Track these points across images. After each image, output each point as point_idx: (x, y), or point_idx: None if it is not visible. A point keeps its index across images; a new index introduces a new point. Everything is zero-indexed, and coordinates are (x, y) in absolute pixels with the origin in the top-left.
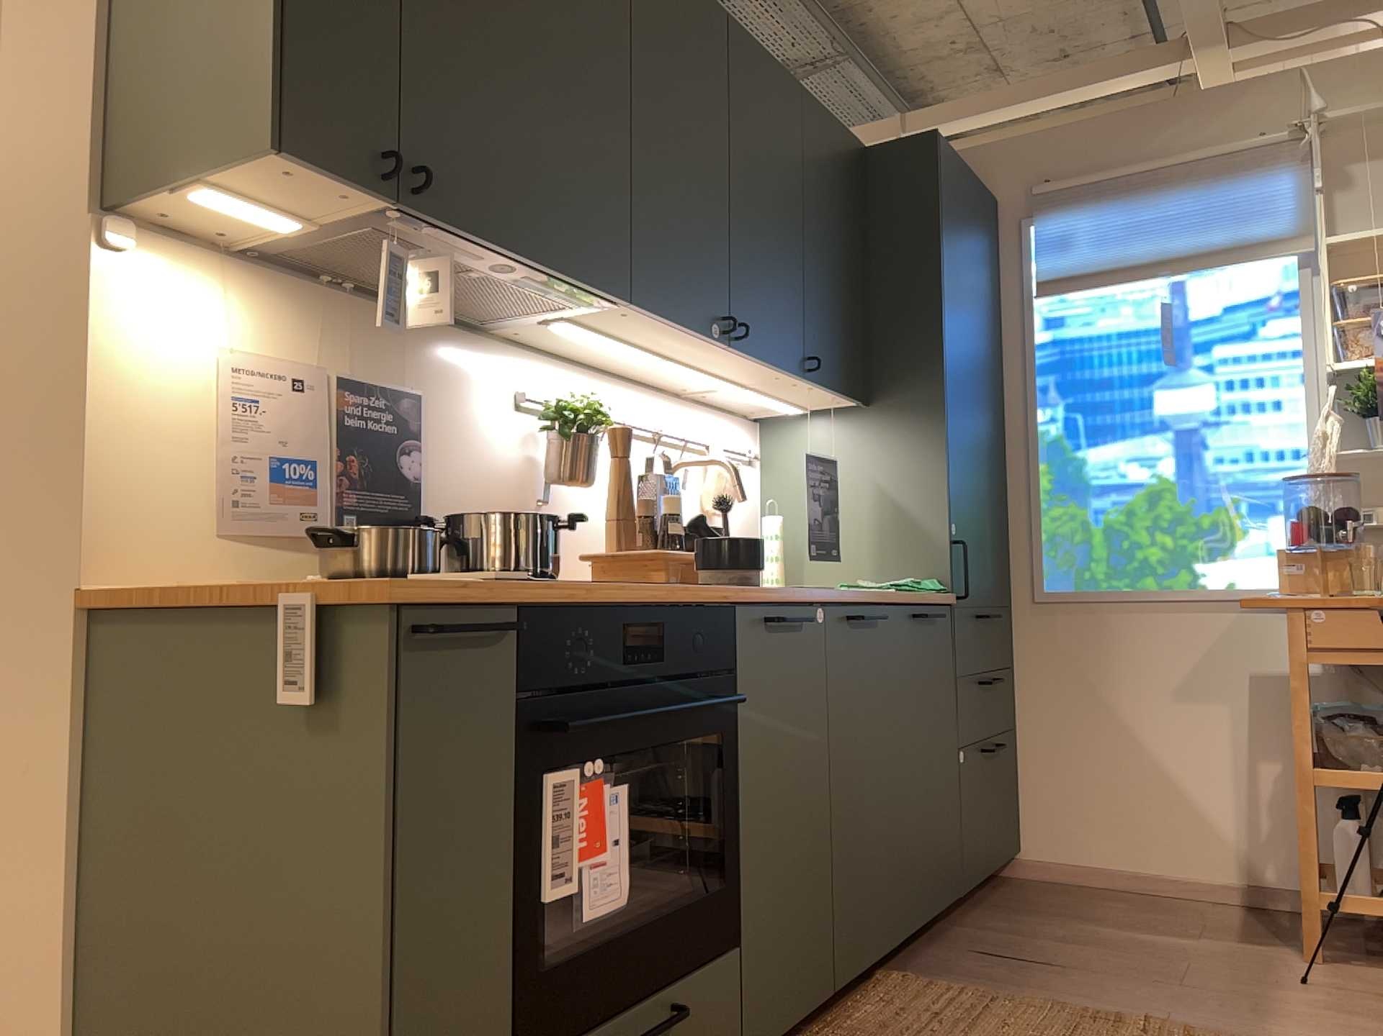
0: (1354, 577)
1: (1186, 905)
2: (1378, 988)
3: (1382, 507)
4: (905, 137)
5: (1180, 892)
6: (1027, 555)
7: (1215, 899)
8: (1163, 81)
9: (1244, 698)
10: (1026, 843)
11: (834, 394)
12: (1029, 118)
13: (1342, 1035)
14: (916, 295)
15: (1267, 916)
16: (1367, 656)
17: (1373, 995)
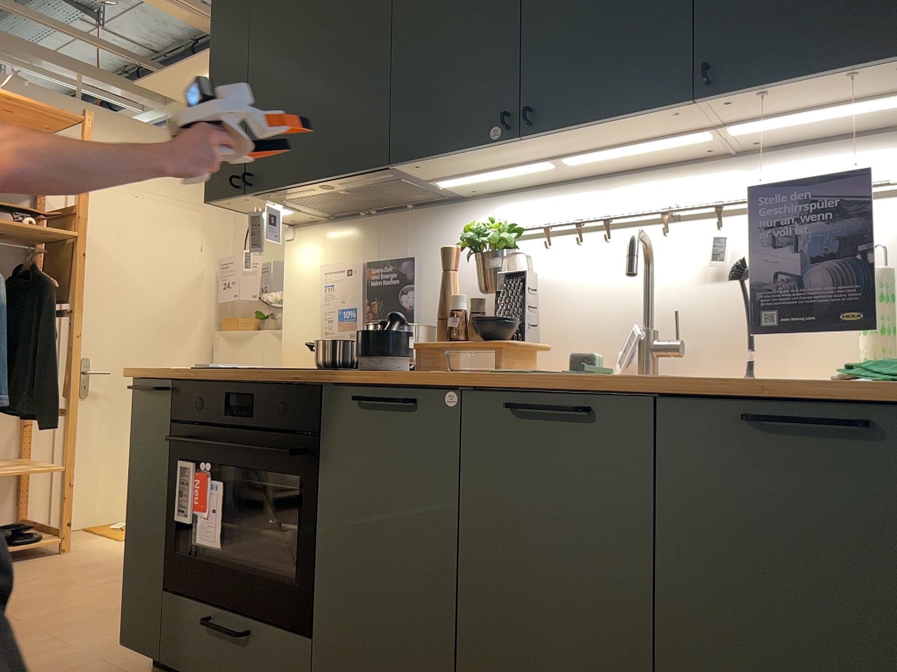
0: None
1: None
2: None
3: None
4: None
5: None
6: None
7: None
8: None
9: None
10: None
11: (834, 78)
12: None
13: None
14: None
15: None
16: None
17: None
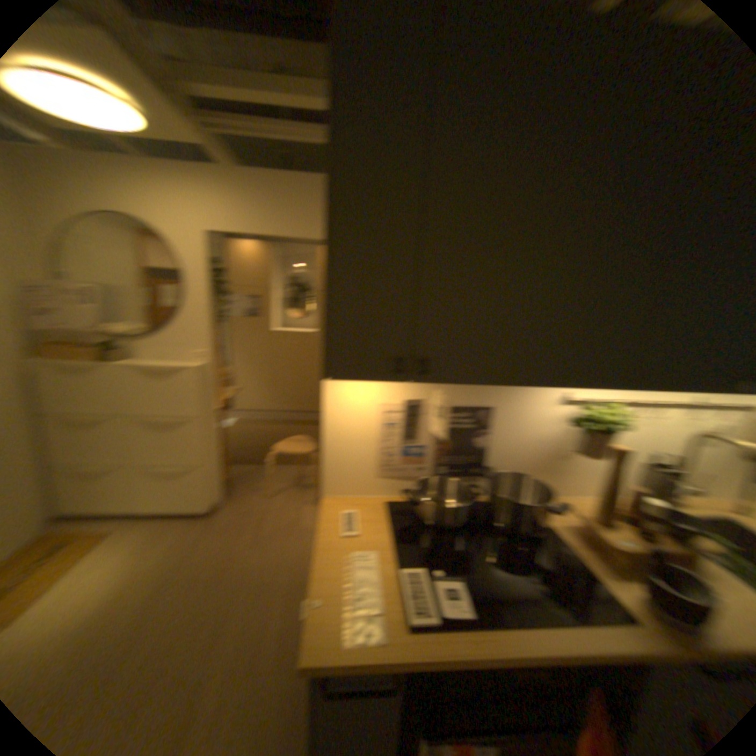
0: None
1: None
2: None
3: None
4: None
5: None
6: None
7: None
8: None
9: None
10: None
11: None
12: None
13: None
14: None
15: None
16: None
17: None
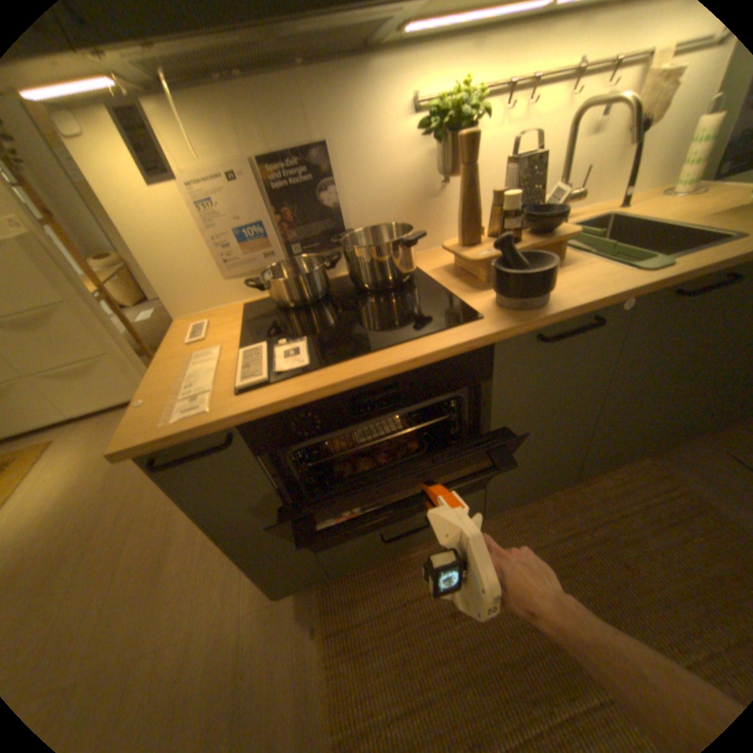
0: None
1: None
2: None
3: None
4: None
5: None
6: None
7: None
8: None
9: None
10: None
11: None
12: None
13: None
14: None
15: None
16: None
17: None
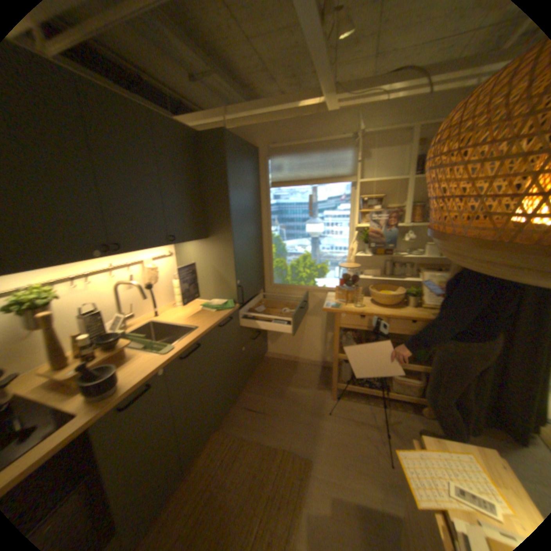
0: (355, 297)
1: (306, 369)
2: (347, 415)
3: (366, 269)
4: (226, 117)
5: (306, 363)
6: (268, 272)
7: (314, 365)
8: (315, 104)
9: (324, 316)
10: (268, 349)
11: (188, 241)
12: (269, 113)
13: (334, 449)
14: (219, 199)
15: (325, 372)
16: (355, 327)
17: (345, 419)
